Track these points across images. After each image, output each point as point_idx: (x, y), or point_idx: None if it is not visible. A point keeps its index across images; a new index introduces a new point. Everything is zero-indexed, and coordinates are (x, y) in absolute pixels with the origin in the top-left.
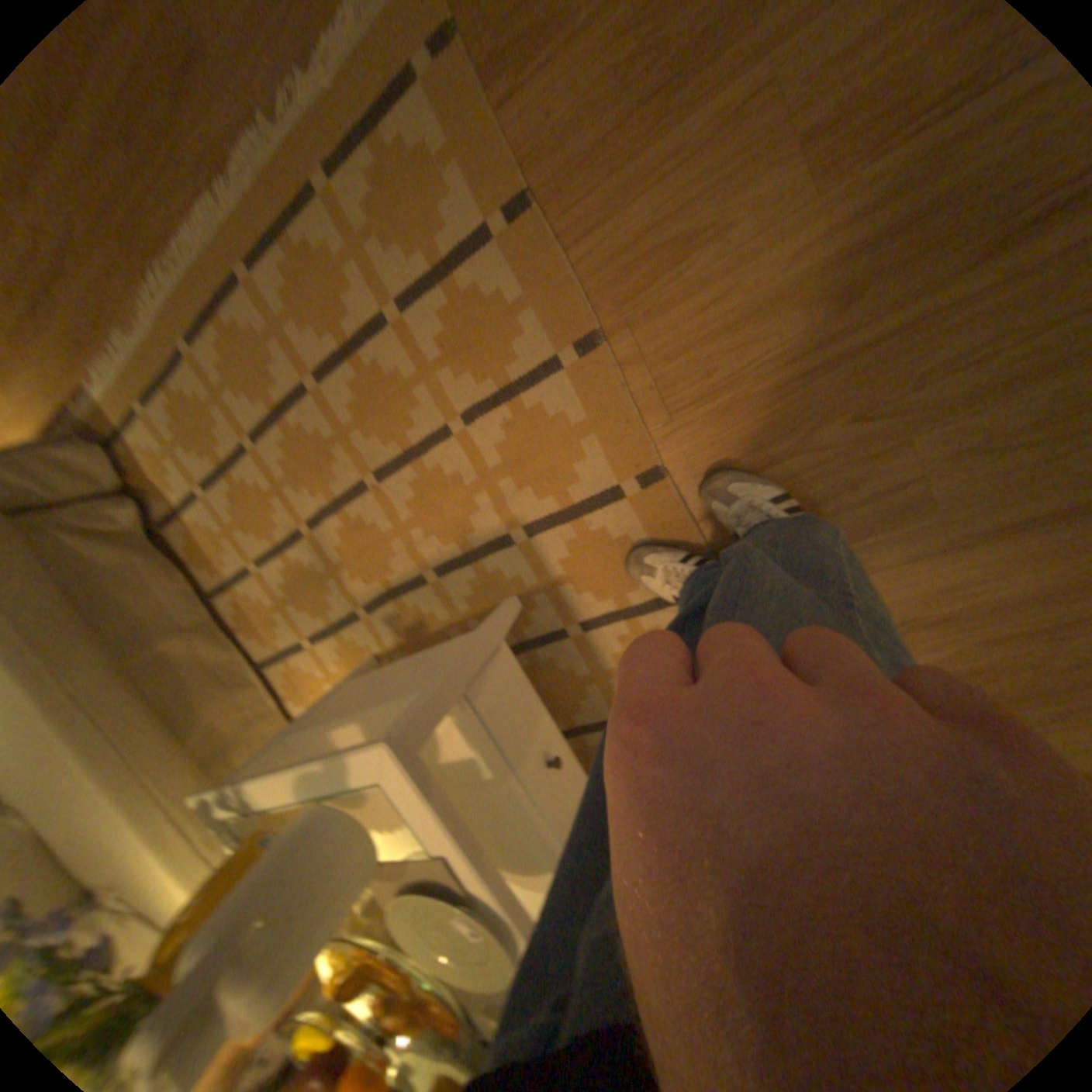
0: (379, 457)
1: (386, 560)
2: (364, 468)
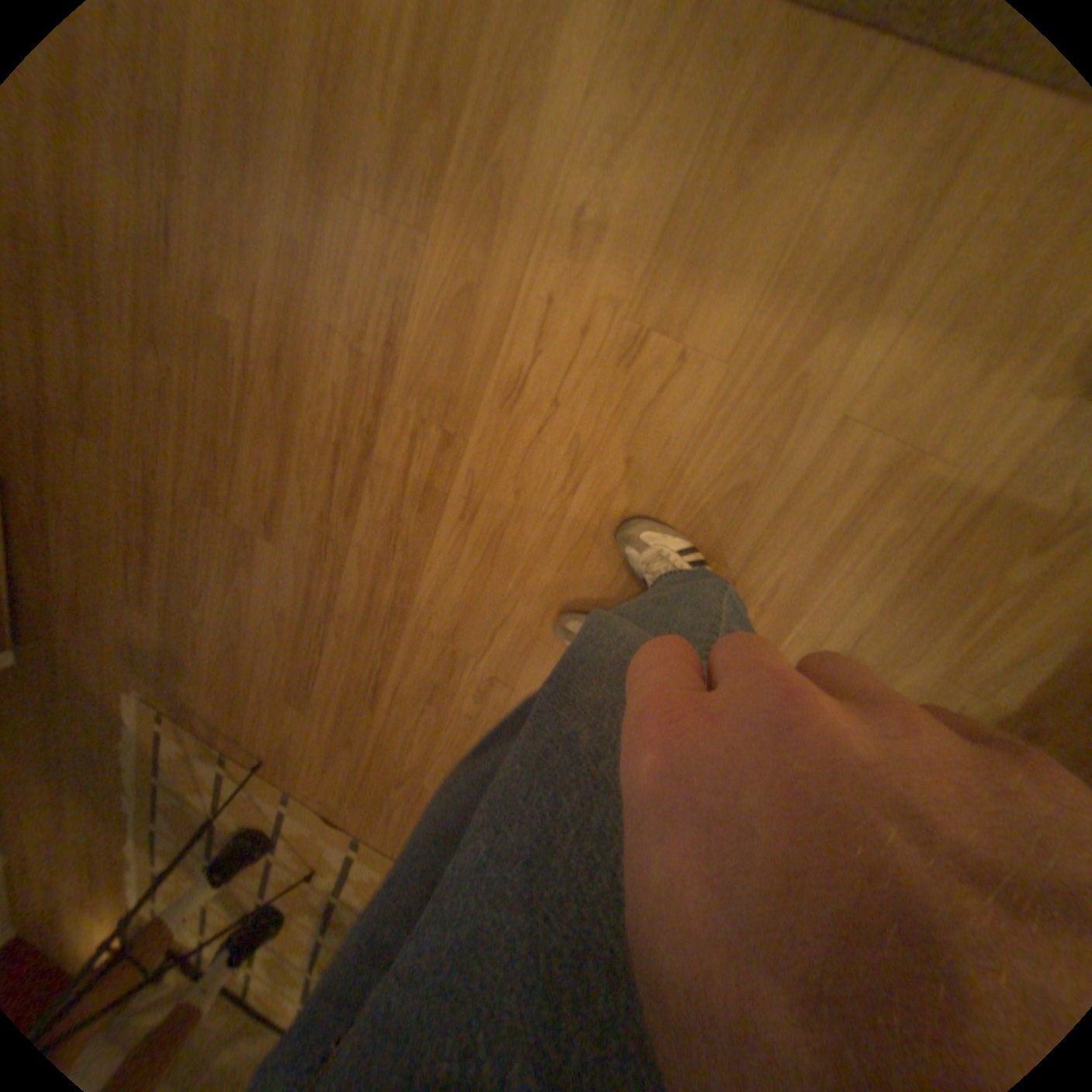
0: (247, 885)
1: (289, 937)
2: (246, 893)
